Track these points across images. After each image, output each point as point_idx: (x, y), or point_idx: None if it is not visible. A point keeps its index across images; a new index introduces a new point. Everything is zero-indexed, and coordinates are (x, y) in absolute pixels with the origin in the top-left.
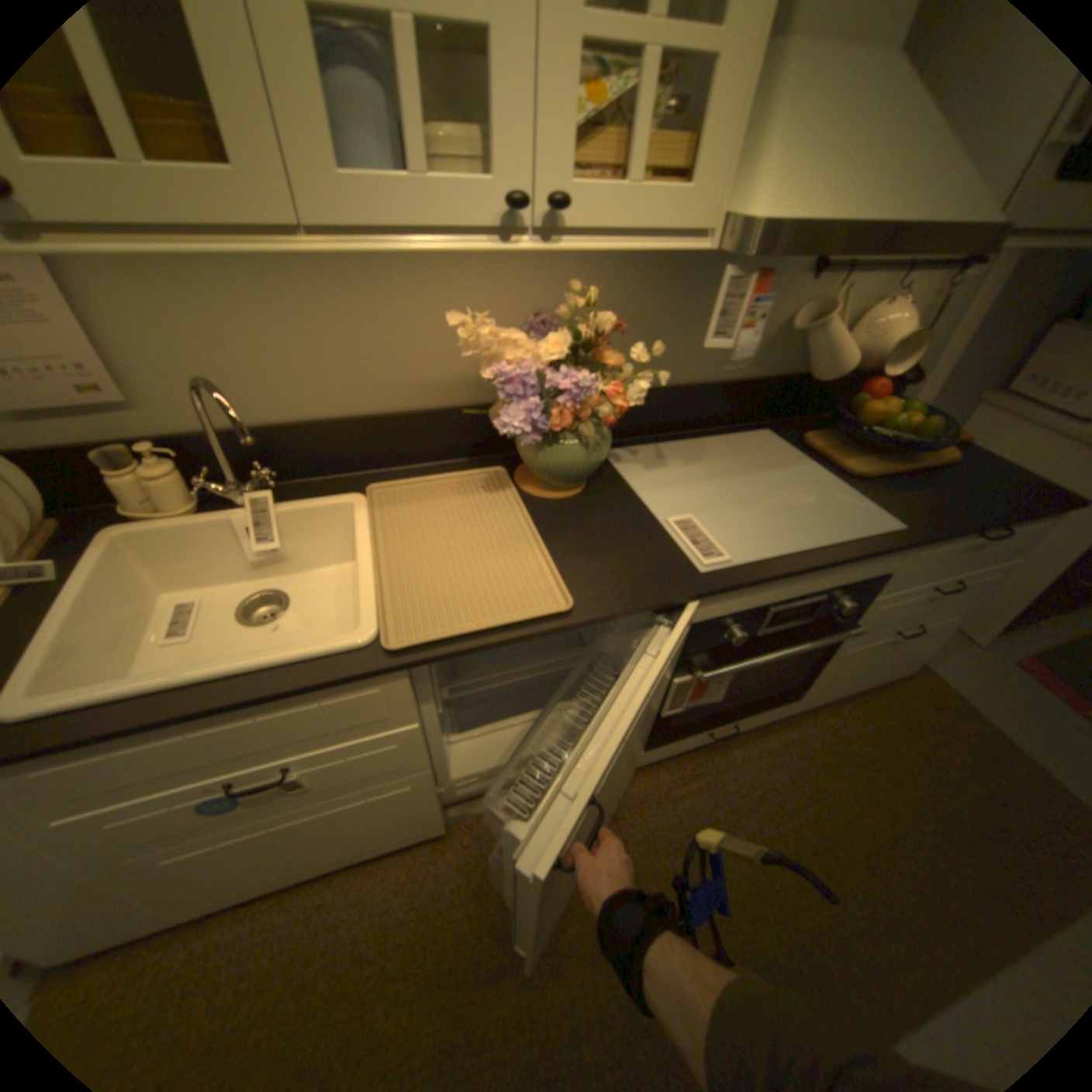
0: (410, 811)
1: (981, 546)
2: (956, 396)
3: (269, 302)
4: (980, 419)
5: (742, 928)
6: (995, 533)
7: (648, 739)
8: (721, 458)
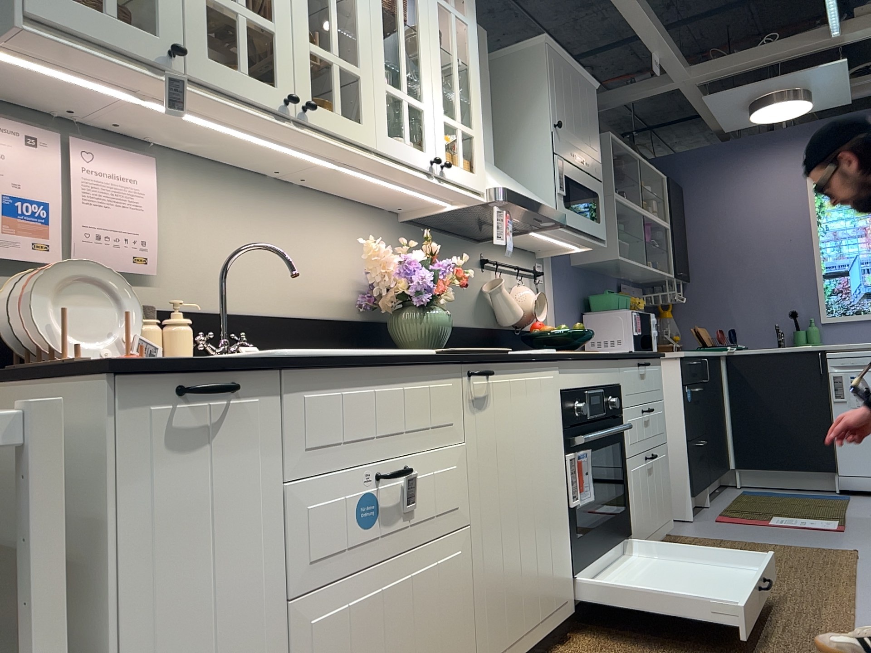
0: (459, 606)
1: (643, 374)
2: None
3: (248, 229)
4: None
5: (731, 652)
6: (643, 362)
7: (570, 553)
8: None
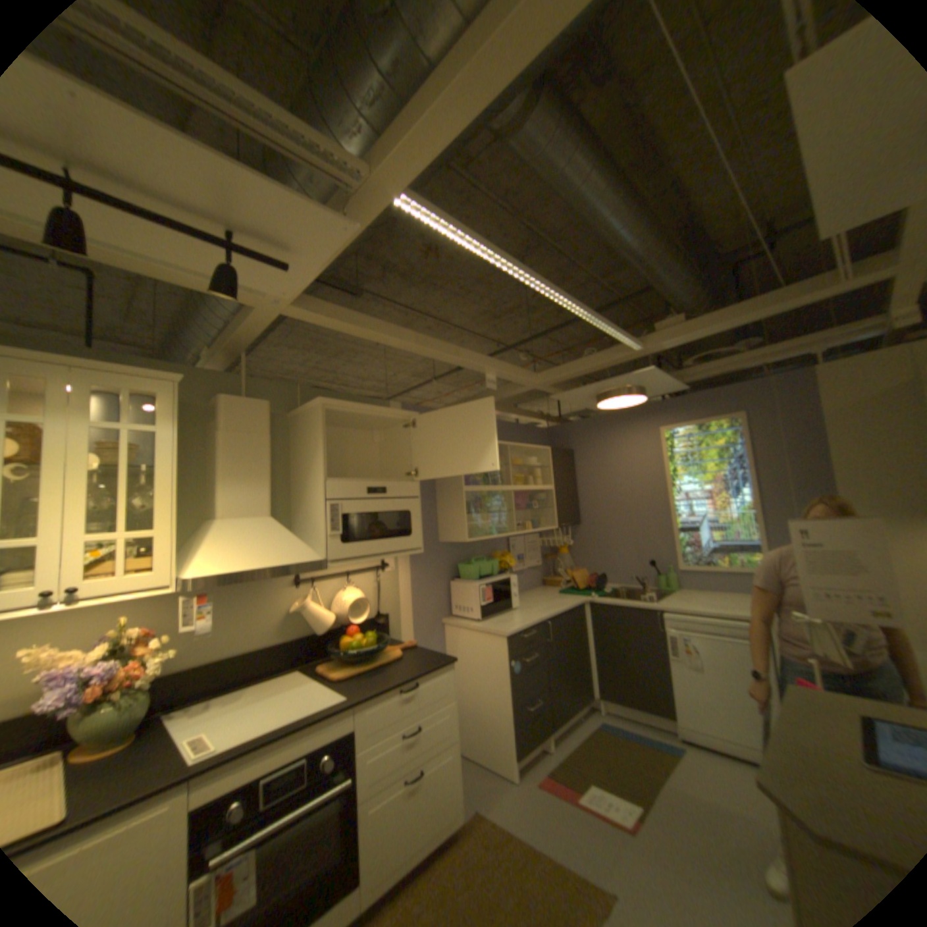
0: None
1: (406, 698)
2: (424, 624)
3: None
4: (447, 633)
5: None
6: (406, 687)
7: None
8: (255, 696)
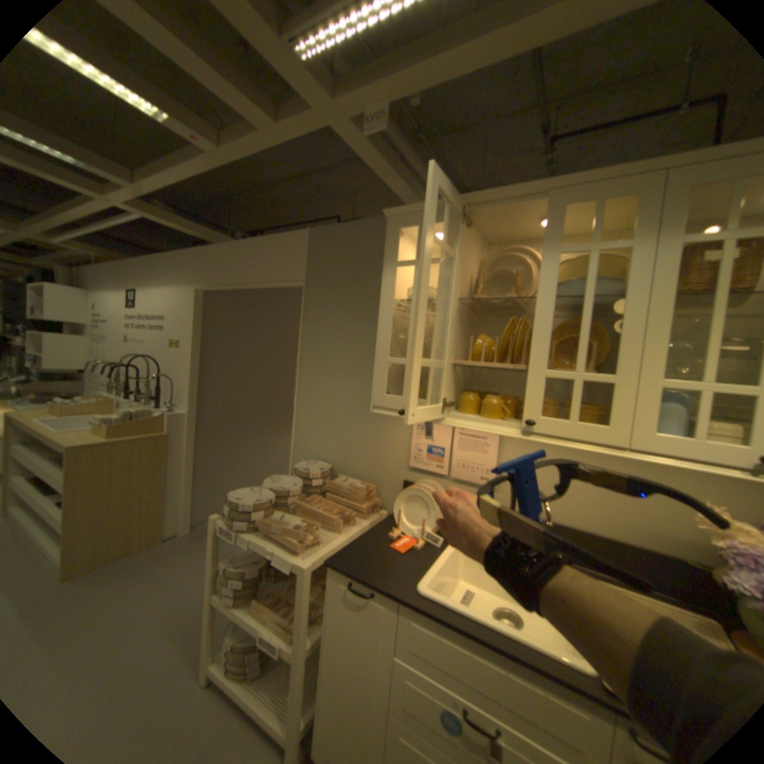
0: None
1: None
2: None
3: None
4: None
5: None
6: None
7: None
8: None
